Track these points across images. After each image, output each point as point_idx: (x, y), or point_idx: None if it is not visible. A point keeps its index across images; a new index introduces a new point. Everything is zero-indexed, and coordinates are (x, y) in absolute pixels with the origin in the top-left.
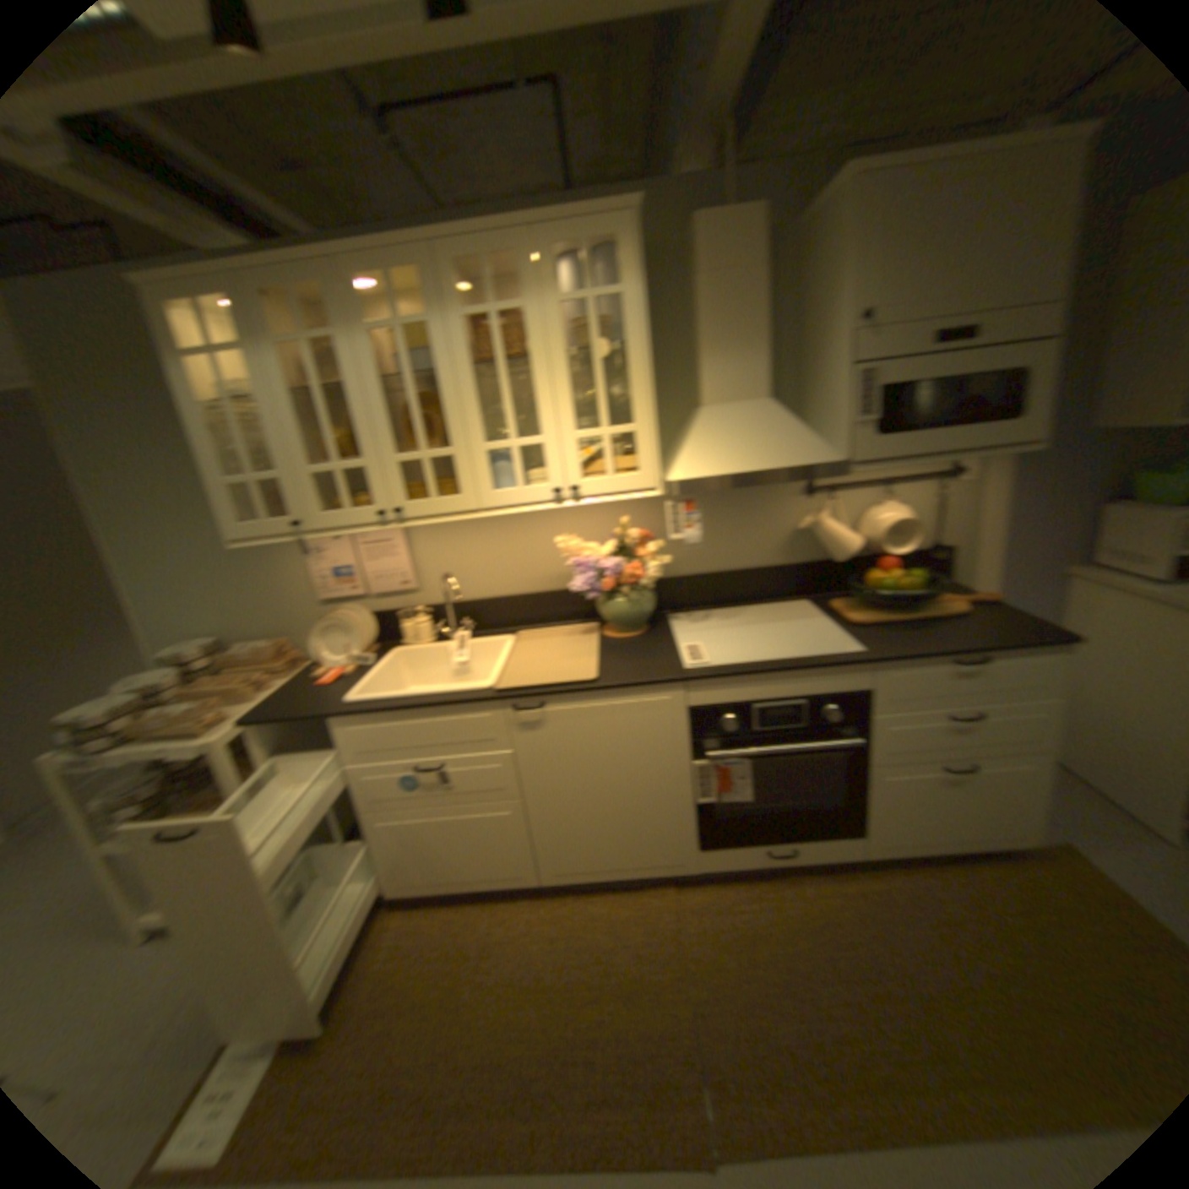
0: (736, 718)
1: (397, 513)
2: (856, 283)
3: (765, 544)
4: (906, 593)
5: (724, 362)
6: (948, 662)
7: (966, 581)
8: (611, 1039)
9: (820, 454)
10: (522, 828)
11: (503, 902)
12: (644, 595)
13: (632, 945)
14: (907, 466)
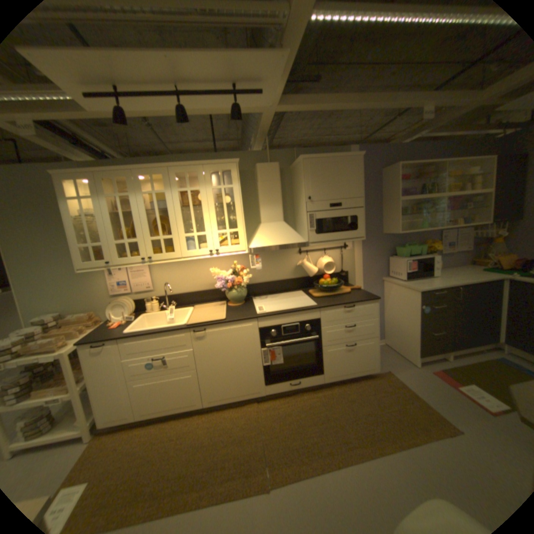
0: (274, 331)
1: (147, 259)
2: (304, 189)
3: (284, 271)
4: (330, 286)
5: (266, 210)
6: (341, 307)
7: (351, 282)
8: (230, 458)
9: (298, 240)
10: (194, 383)
11: (185, 418)
12: (241, 289)
13: (238, 425)
14: (329, 244)
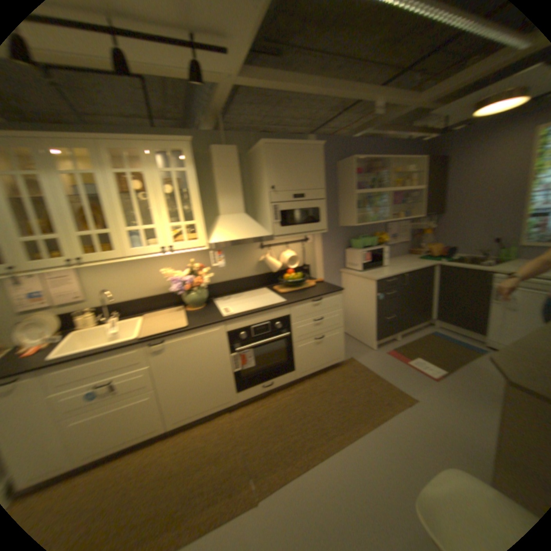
0: (243, 333)
1: (70, 261)
2: (265, 177)
3: (245, 268)
4: (294, 281)
5: (224, 200)
6: (308, 301)
7: (311, 276)
8: (206, 481)
9: (261, 233)
10: (151, 406)
11: (142, 450)
12: (200, 291)
13: (210, 442)
14: (289, 238)
